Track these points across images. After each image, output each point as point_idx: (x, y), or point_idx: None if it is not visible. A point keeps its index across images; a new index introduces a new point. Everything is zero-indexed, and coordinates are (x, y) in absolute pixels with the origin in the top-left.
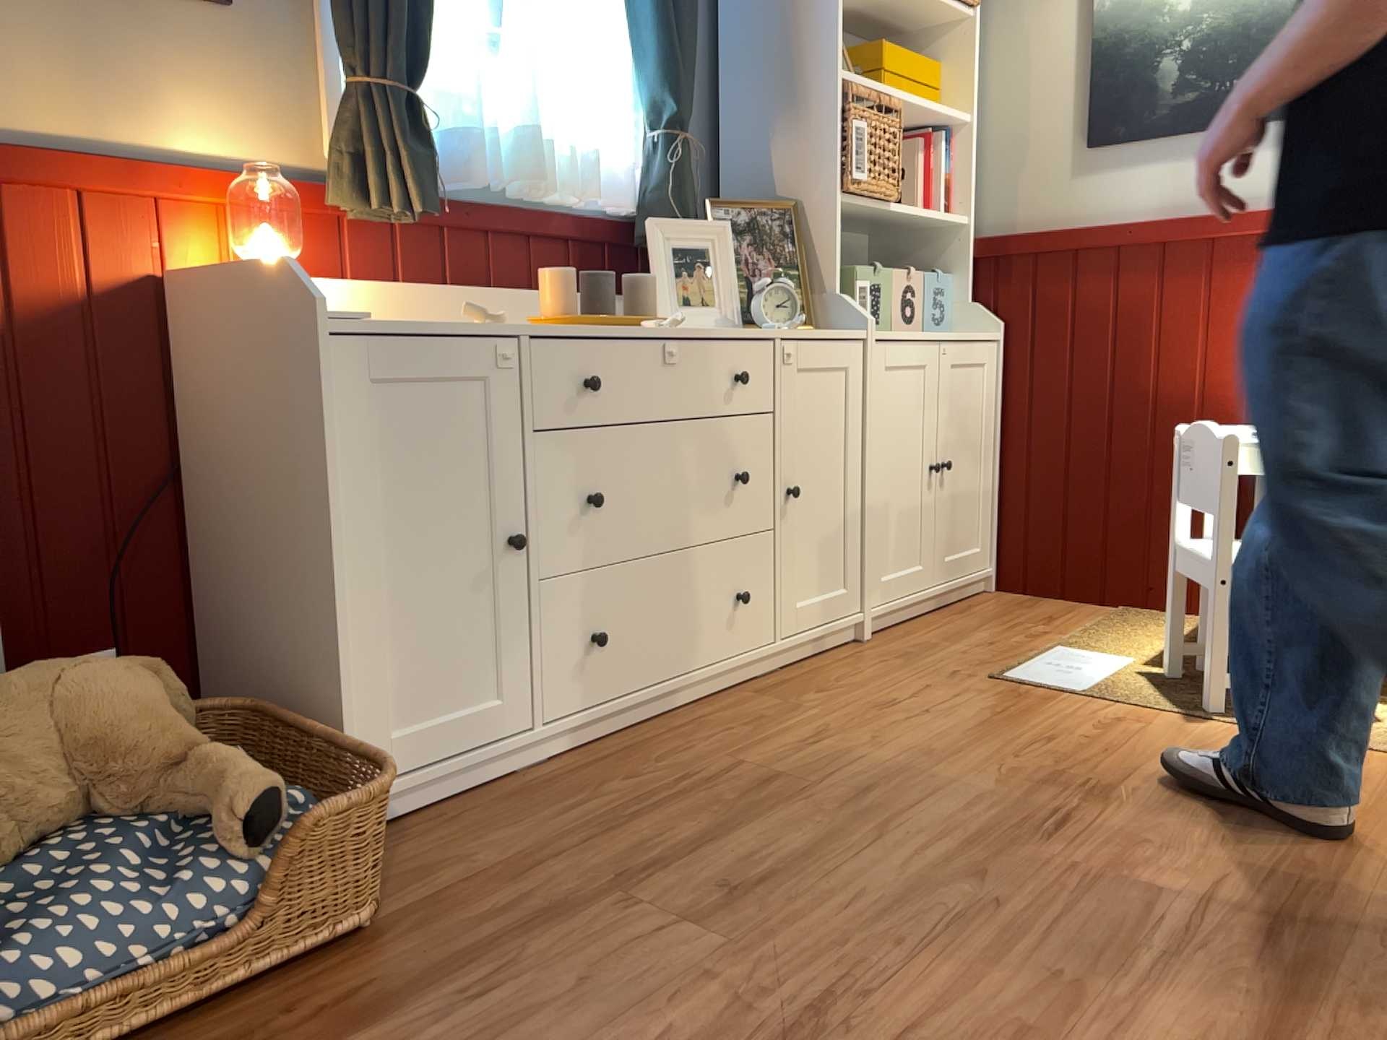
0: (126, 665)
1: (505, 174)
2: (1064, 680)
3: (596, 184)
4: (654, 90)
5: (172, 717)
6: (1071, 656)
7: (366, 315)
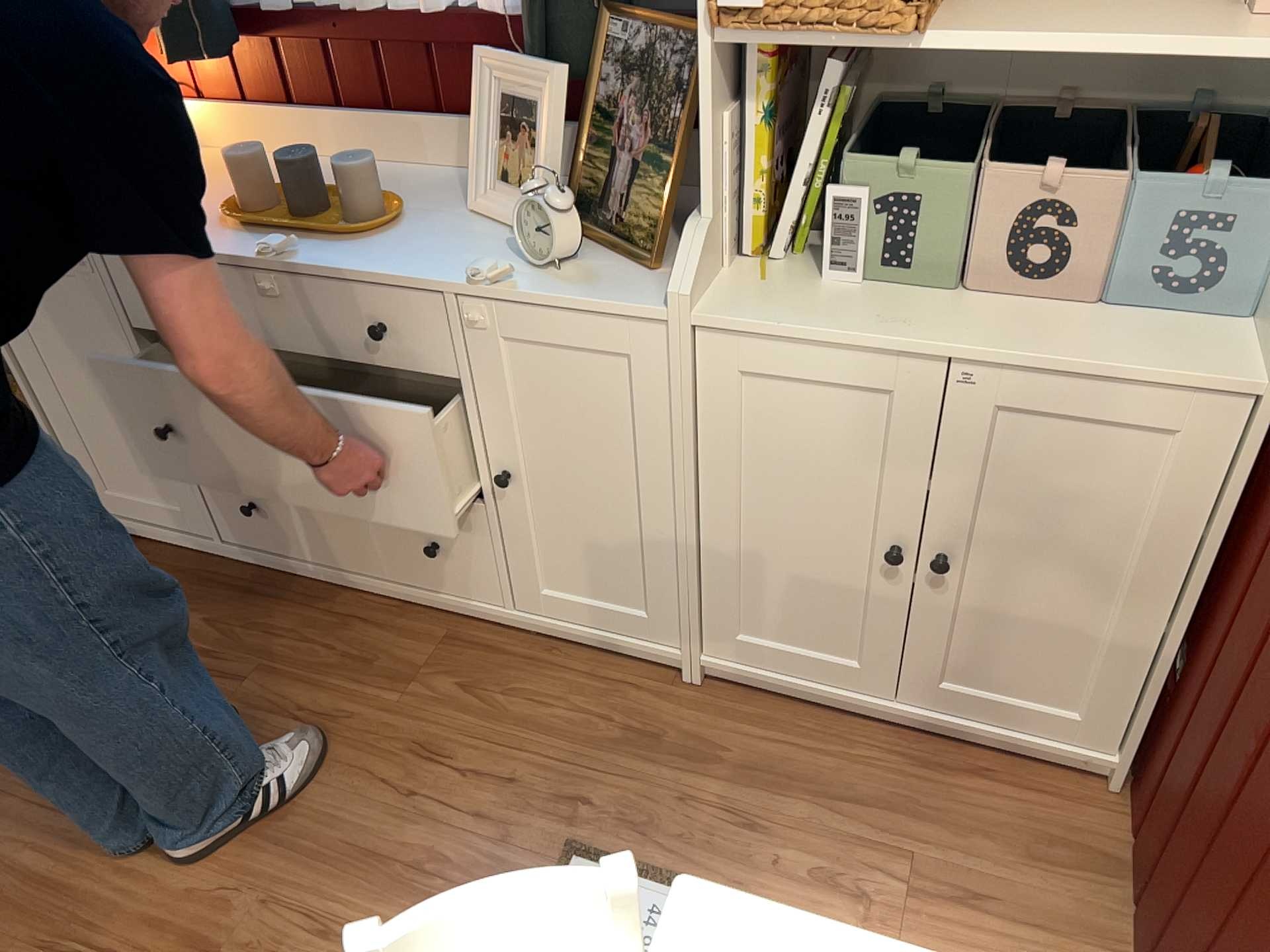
0: None
1: None
2: None
3: None
4: None
5: None
6: None
7: None
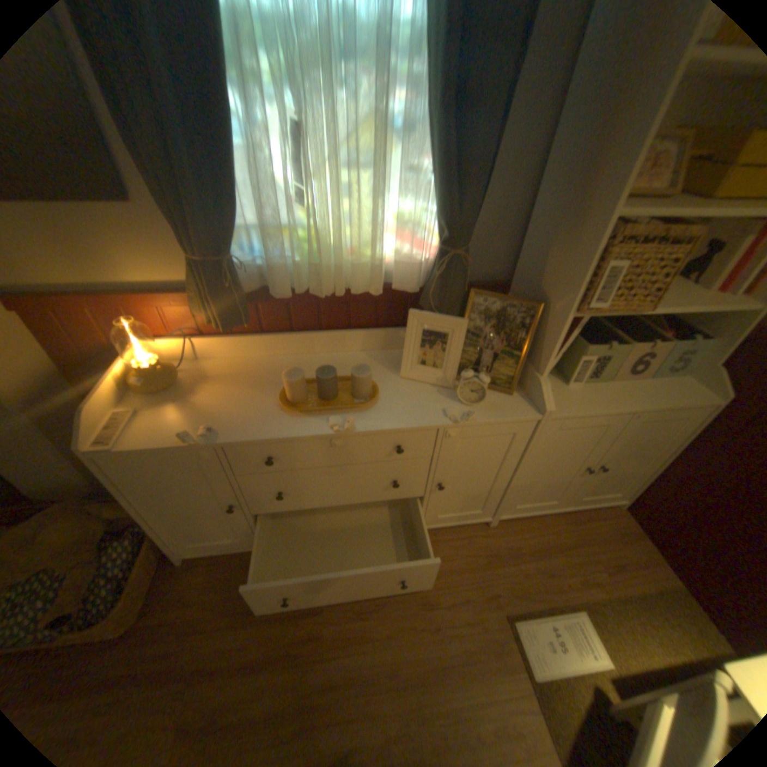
0: (81, 518)
1: (314, 281)
2: (541, 660)
3: (397, 270)
4: (439, 214)
5: (95, 537)
6: (581, 632)
7: (112, 447)
